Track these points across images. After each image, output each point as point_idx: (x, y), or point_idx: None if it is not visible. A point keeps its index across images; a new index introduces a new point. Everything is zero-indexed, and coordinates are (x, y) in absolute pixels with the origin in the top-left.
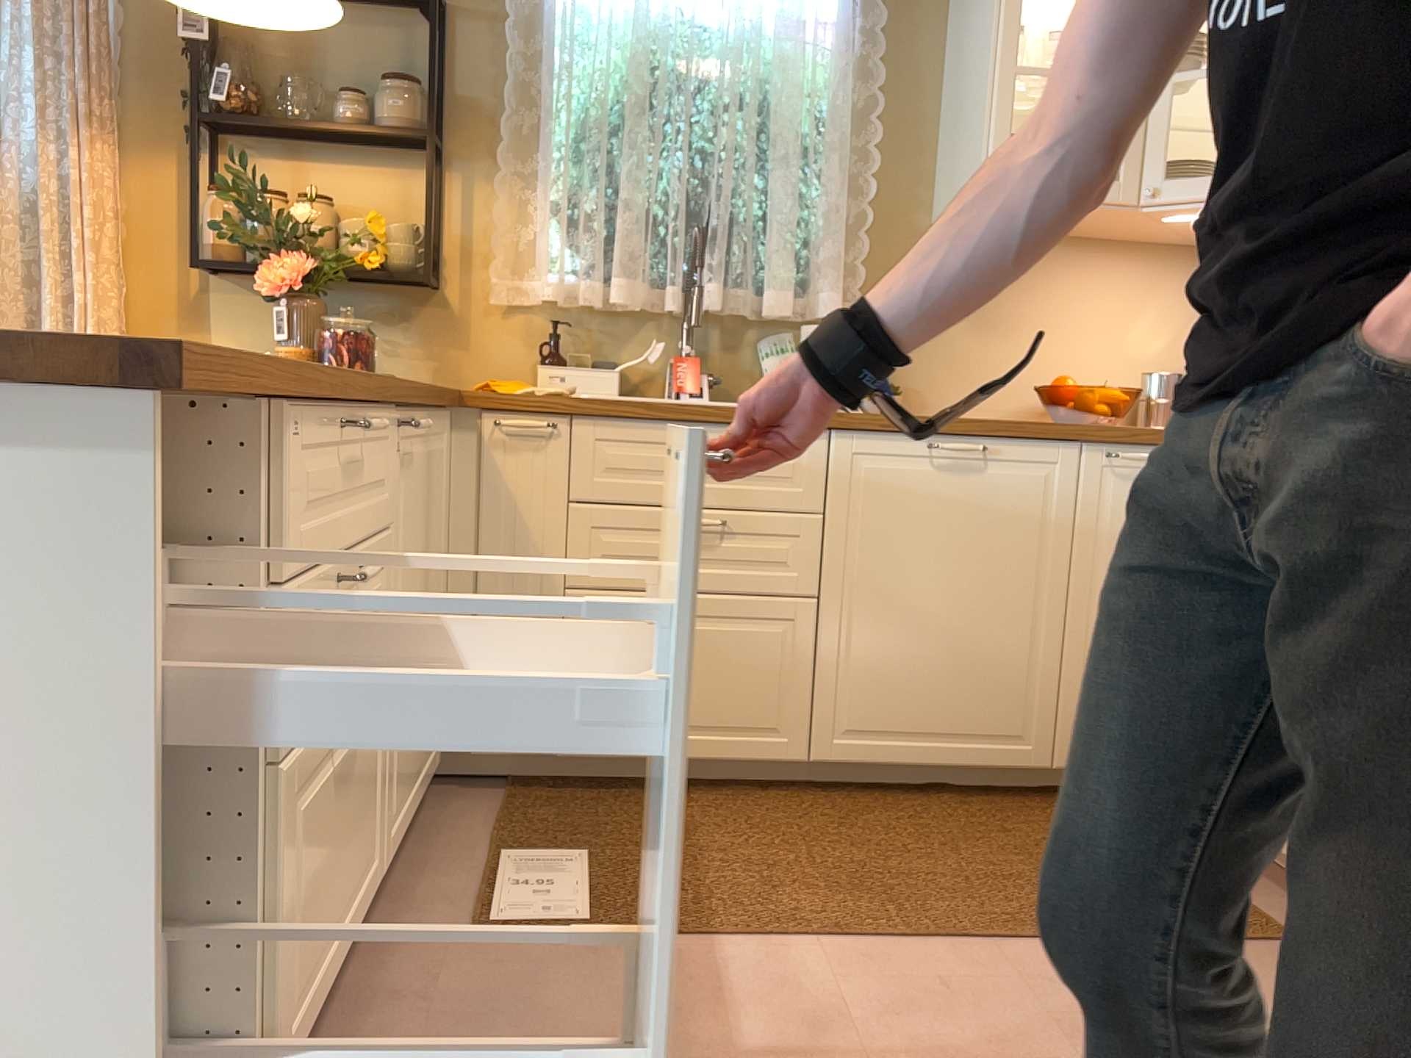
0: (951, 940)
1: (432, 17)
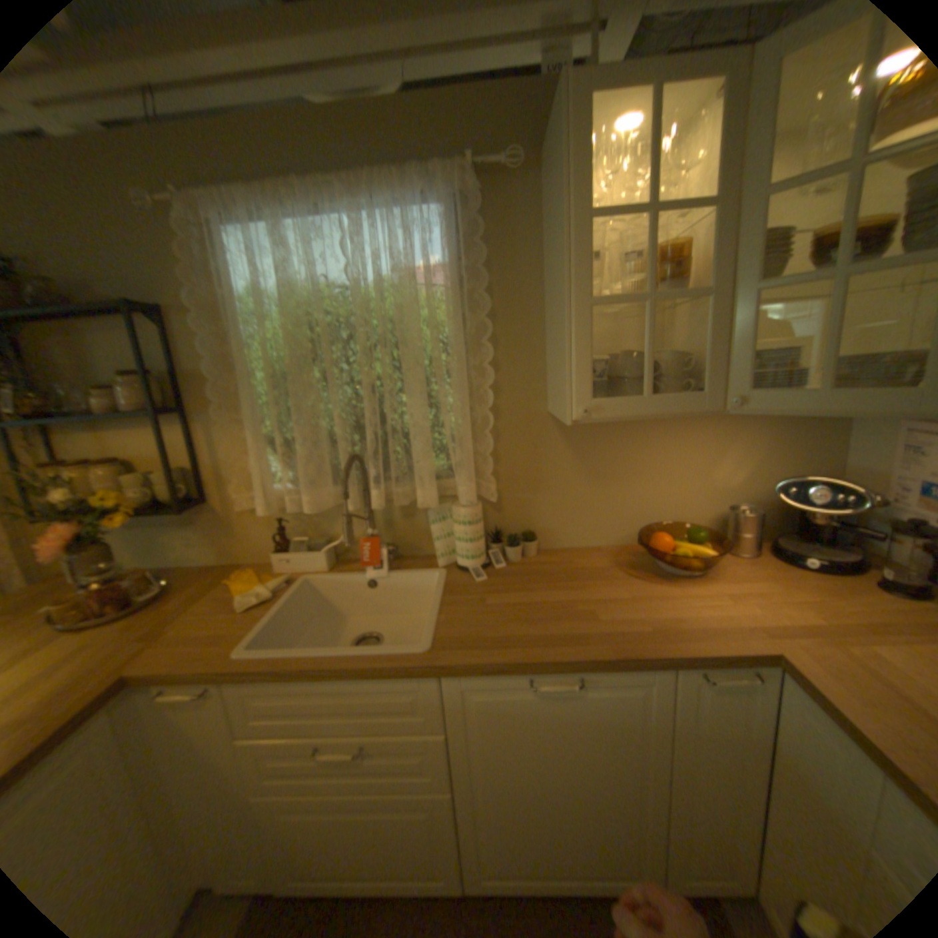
0: None
1: (146, 313)
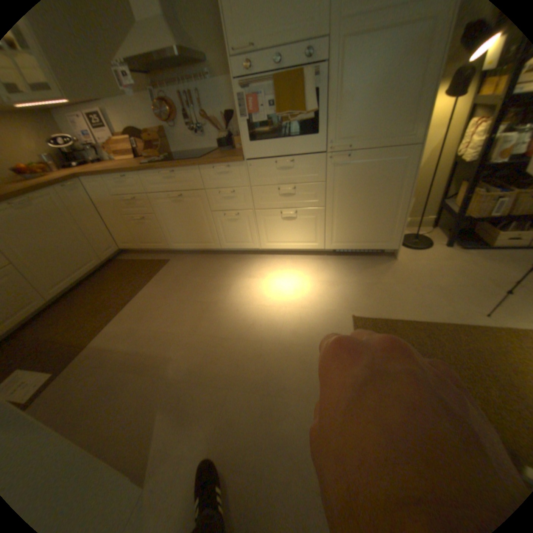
0: (128, 302)
1: None
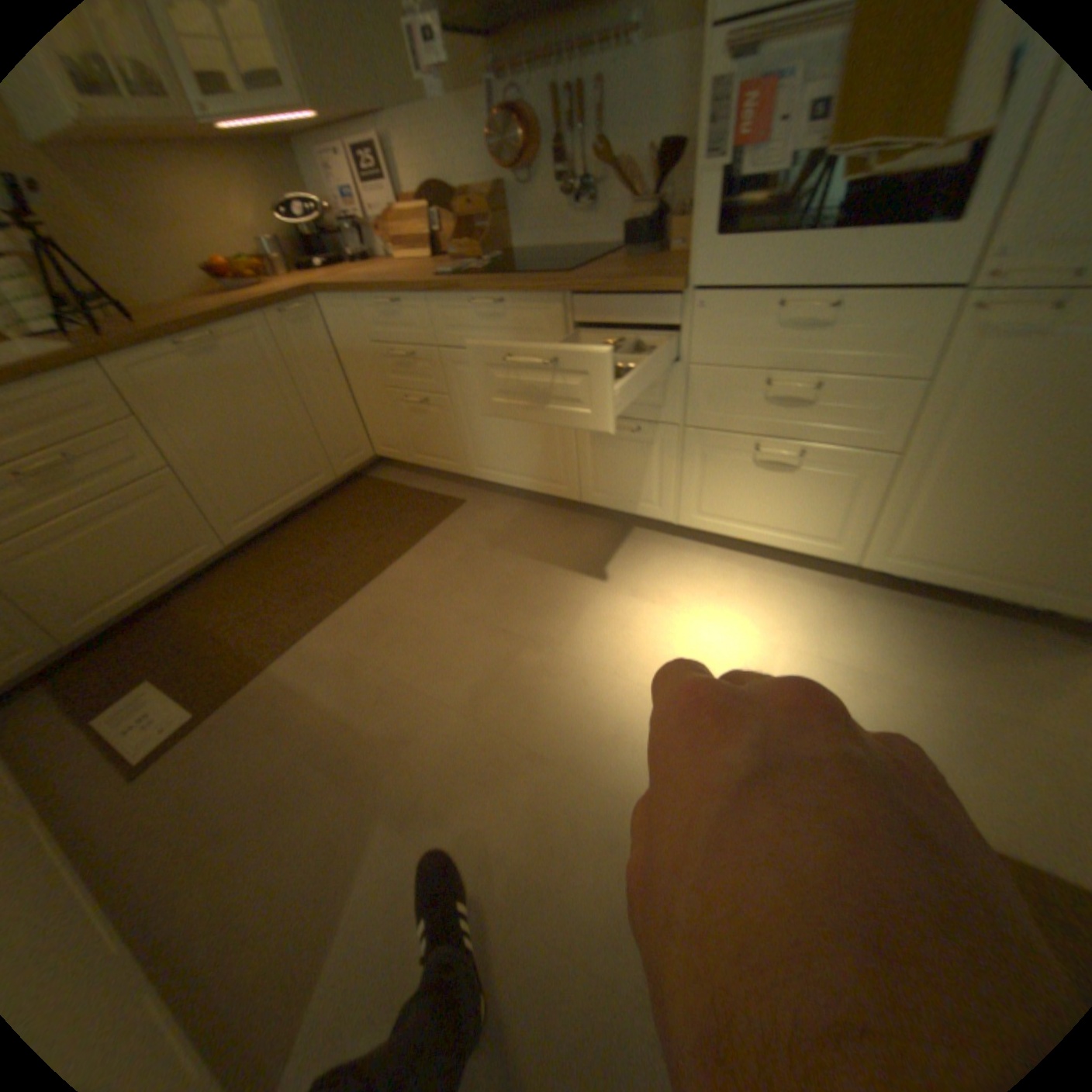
0: (359, 586)
1: None
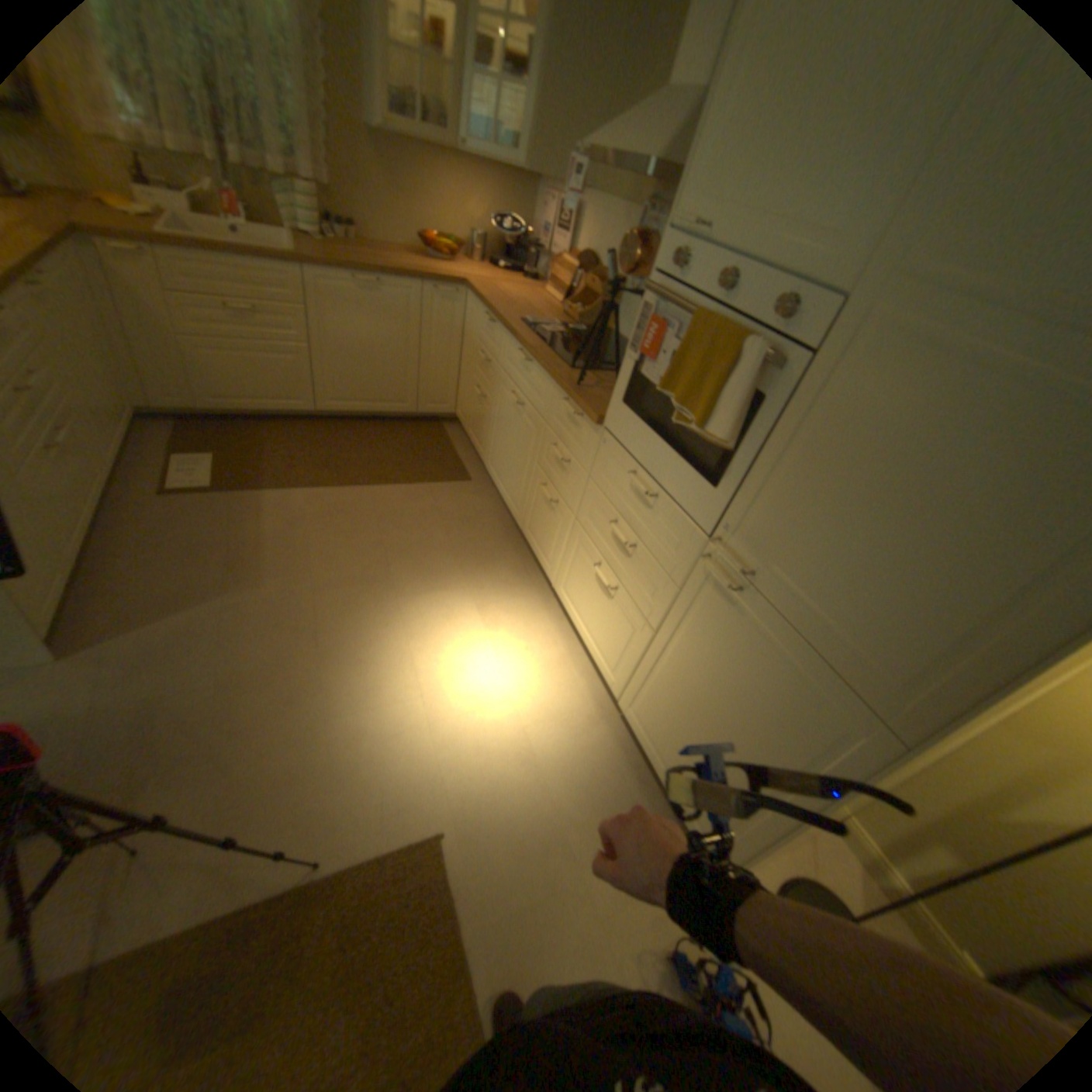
0: (353, 486)
1: None
